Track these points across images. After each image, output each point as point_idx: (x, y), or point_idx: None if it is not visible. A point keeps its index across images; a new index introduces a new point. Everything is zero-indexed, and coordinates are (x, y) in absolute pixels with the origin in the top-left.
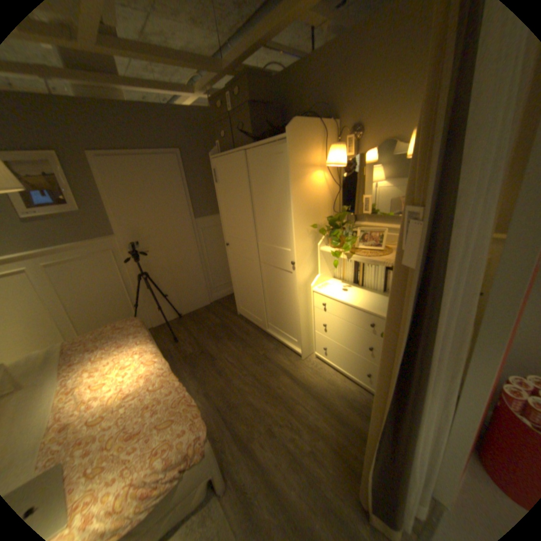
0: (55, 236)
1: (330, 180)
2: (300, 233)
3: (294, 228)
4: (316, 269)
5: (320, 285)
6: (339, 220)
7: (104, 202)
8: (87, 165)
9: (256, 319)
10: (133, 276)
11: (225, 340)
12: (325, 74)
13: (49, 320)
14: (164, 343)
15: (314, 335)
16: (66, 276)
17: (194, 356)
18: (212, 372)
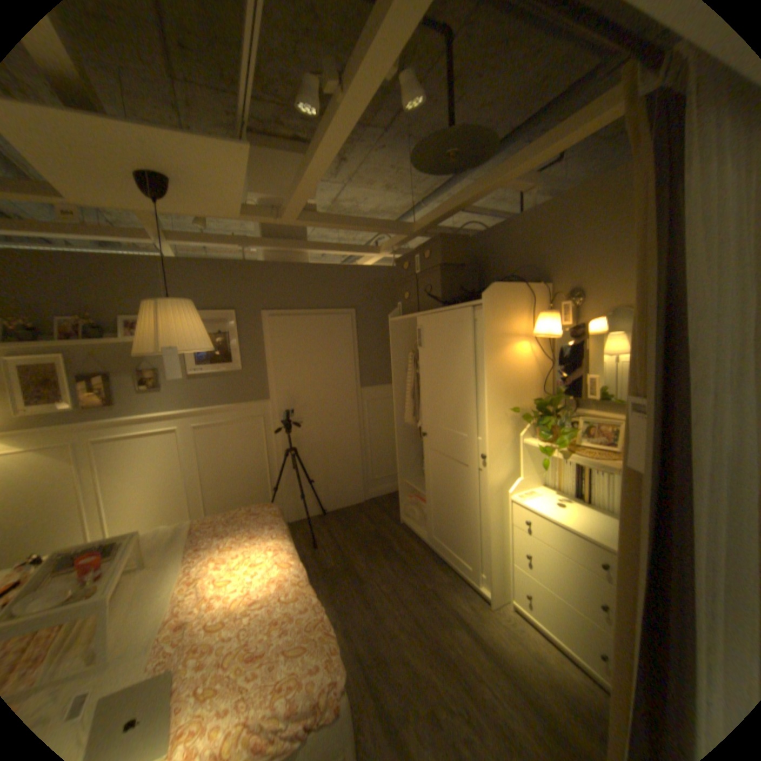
0: (212, 396)
1: (540, 353)
2: (495, 418)
3: (488, 410)
4: (518, 469)
5: (524, 493)
6: (552, 405)
7: (267, 363)
8: (260, 325)
9: (425, 533)
10: (280, 451)
11: (379, 557)
12: (534, 236)
13: (182, 491)
14: (299, 547)
15: (512, 573)
16: (211, 441)
17: (336, 573)
18: (358, 602)
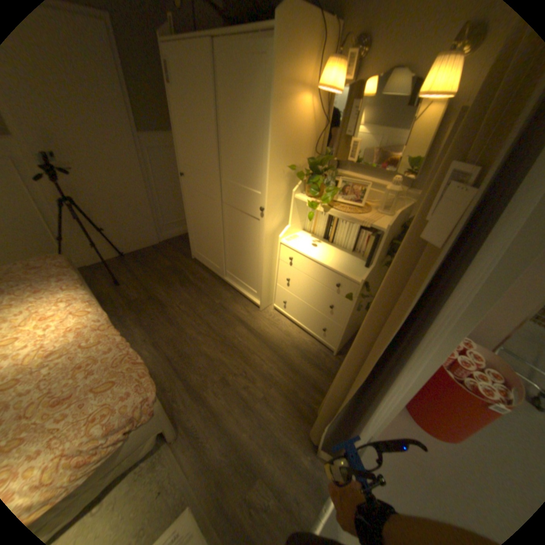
0: None
1: (319, 109)
2: (275, 173)
3: (269, 166)
4: (287, 218)
5: (289, 237)
6: (322, 164)
7: None
8: None
9: (213, 265)
10: (52, 200)
11: (177, 285)
12: None
13: None
14: (102, 285)
15: (275, 288)
16: None
17: (141, 301)
18: (163, 320)
